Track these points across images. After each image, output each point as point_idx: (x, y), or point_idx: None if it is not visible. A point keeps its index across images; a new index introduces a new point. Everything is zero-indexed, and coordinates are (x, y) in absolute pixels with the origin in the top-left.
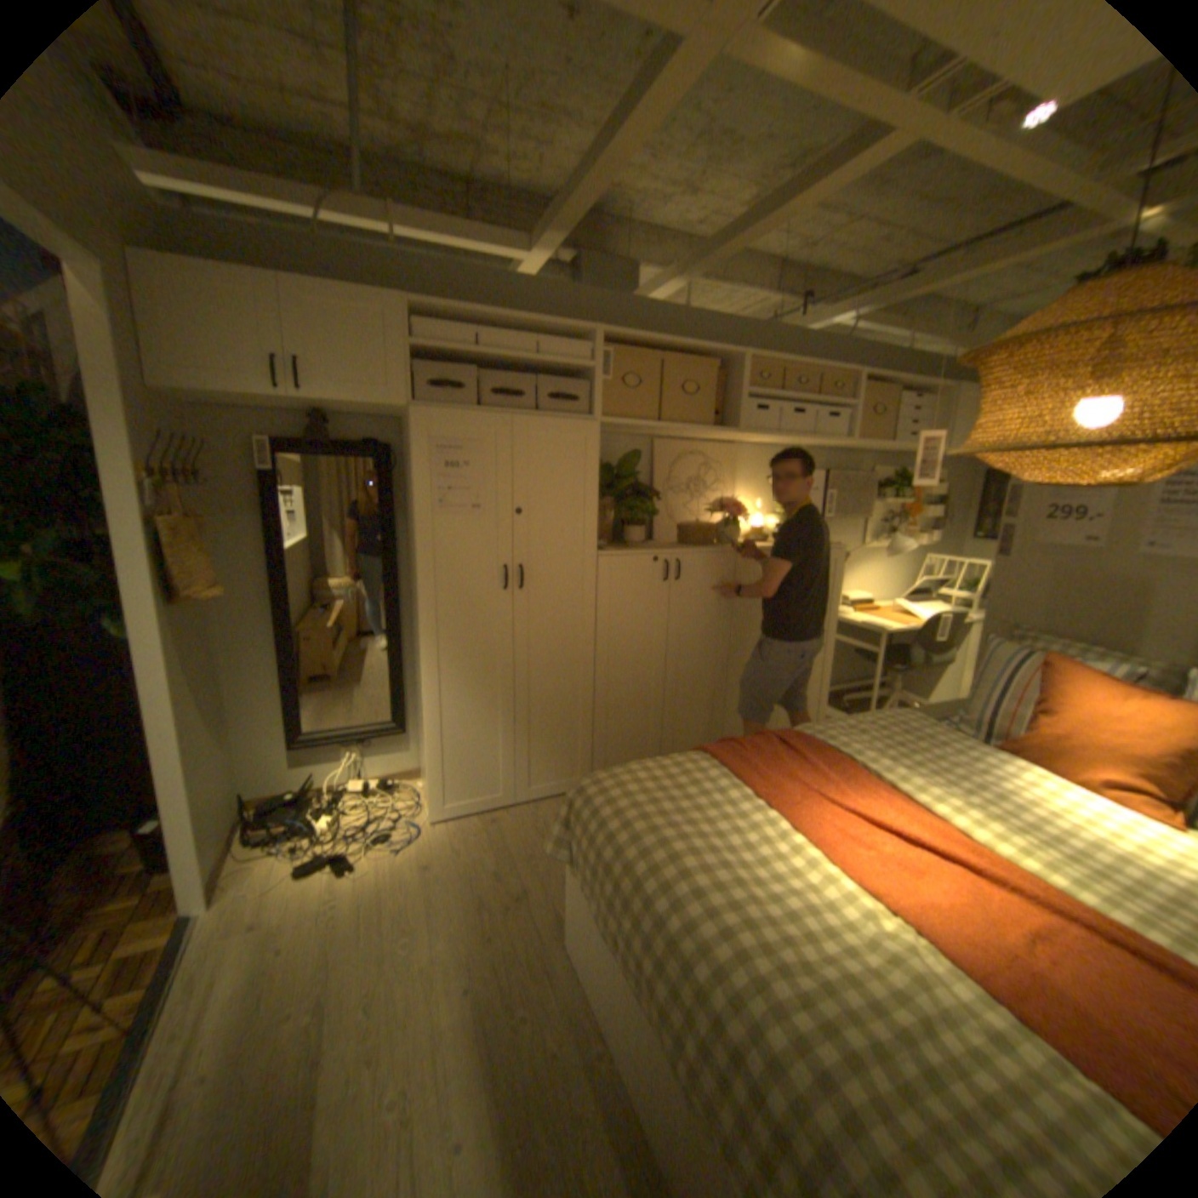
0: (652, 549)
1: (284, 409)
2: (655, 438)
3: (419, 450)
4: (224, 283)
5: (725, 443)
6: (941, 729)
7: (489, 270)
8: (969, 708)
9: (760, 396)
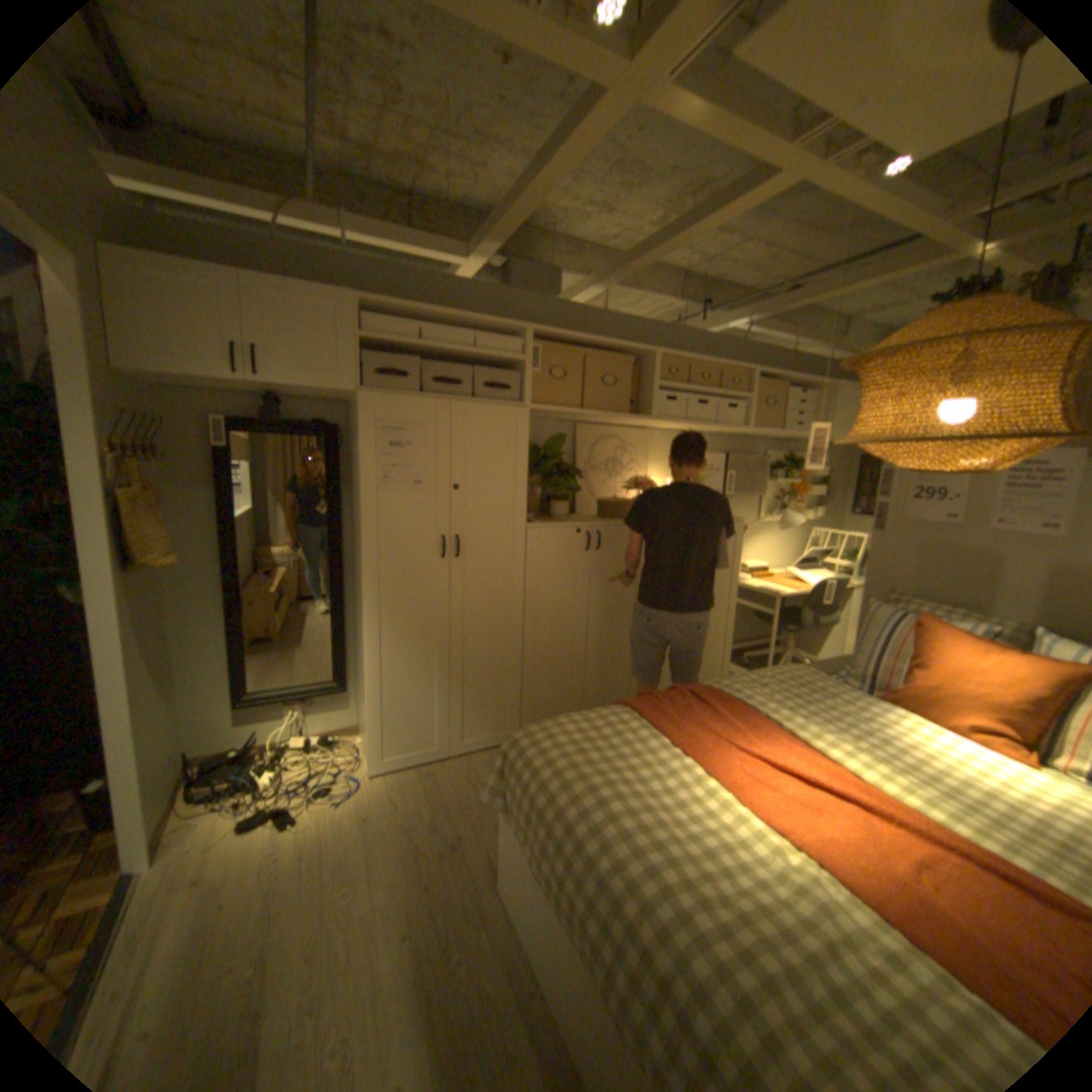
0: (575, 521)
1: (239, 391)
2: (577, 423)
3: (366, 431)
4: (189, 277)
5: (638, 428)
6: (831, 682)
7: (430, 273)
8: (854, 663)
9: (669, 388)
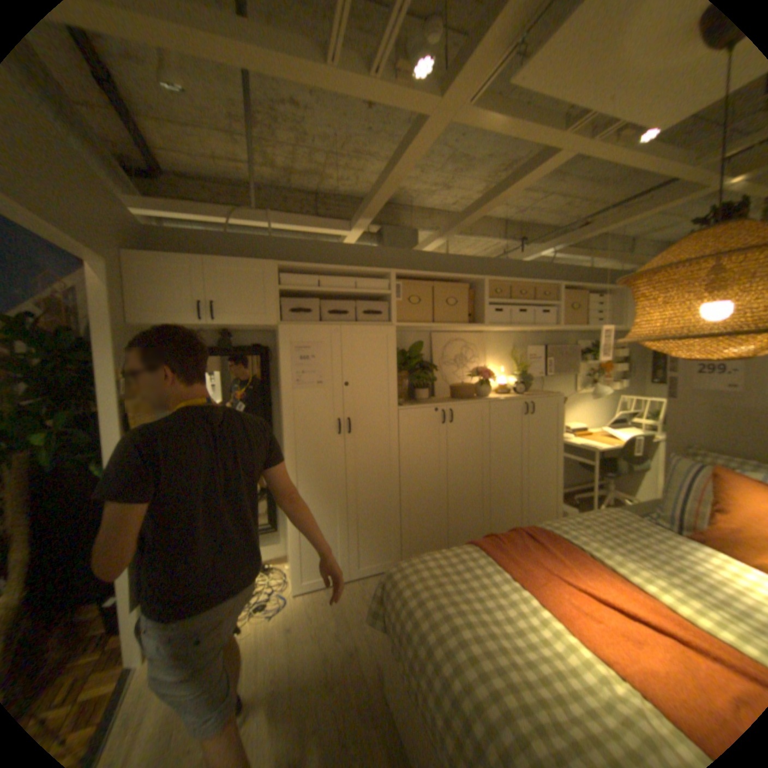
0: (433, 402)
1: (204, 330)
2: (431, 332)
3: (283, 350)
4: (171, 263)
5: (476, 332)
6: (644, 523)
7: (325, 243)
8: (663, 506)
9: (496, 303)
